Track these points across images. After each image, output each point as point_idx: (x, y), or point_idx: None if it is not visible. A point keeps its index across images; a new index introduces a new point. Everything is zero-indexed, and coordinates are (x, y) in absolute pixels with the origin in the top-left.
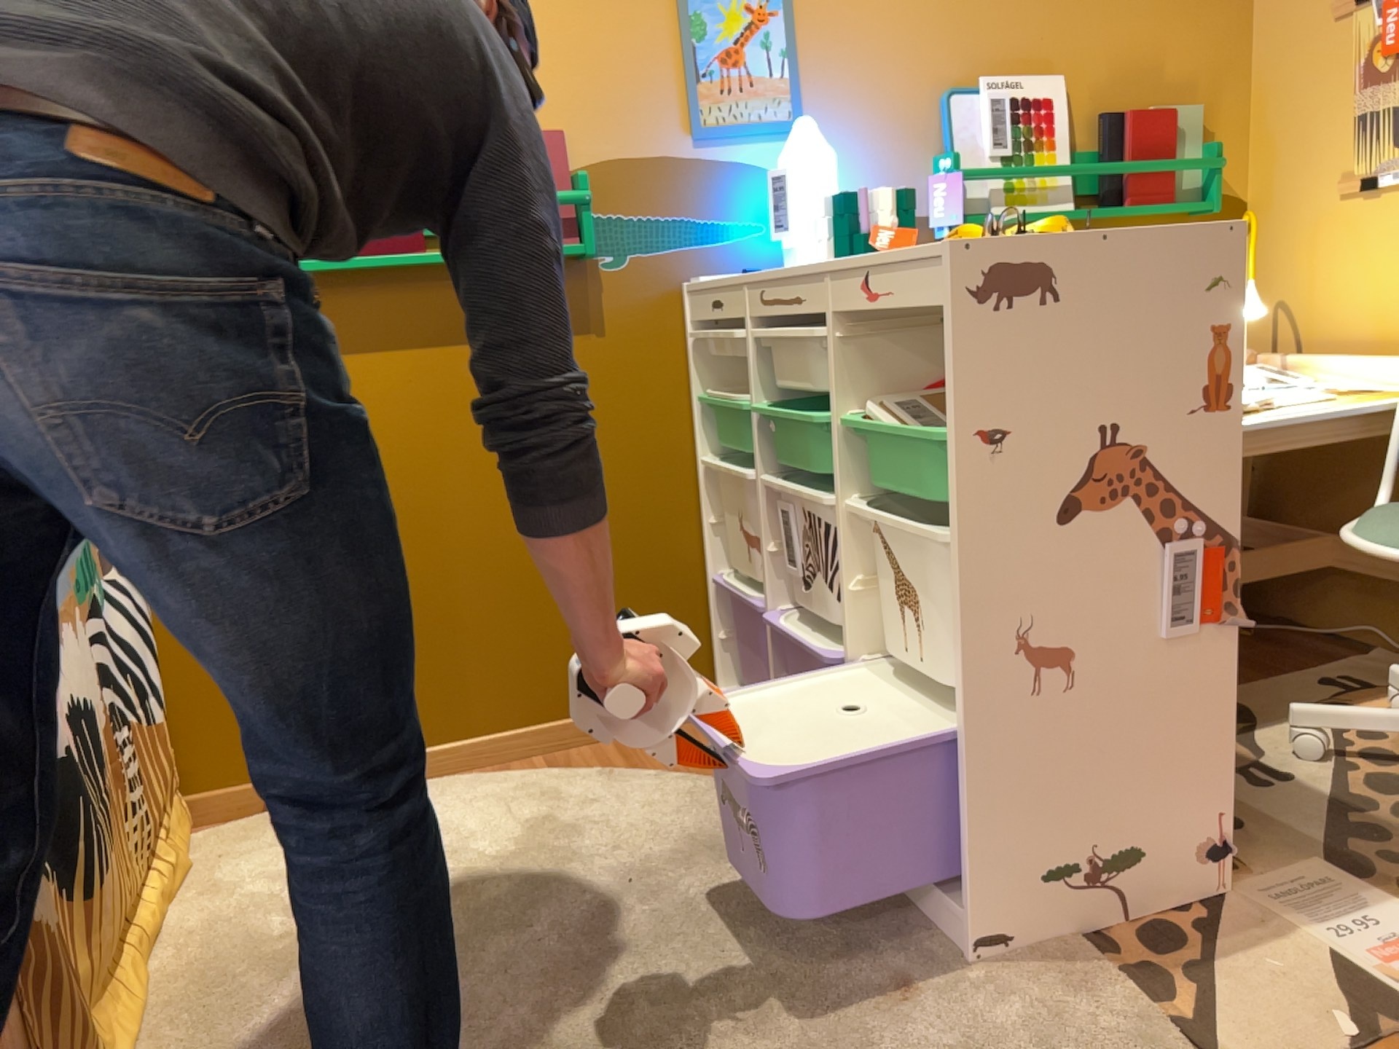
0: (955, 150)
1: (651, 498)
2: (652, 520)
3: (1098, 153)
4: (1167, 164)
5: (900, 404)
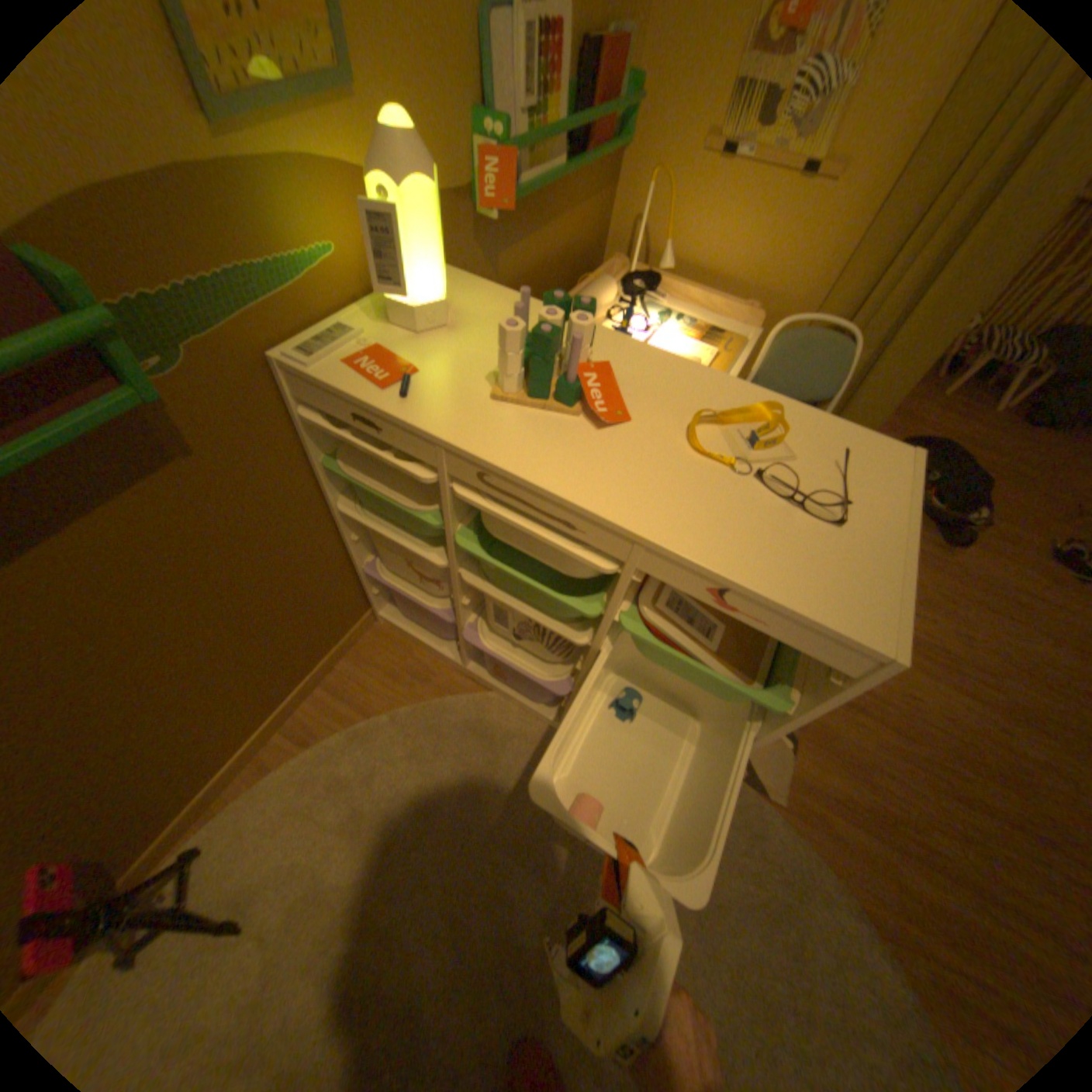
0: (496, 98)
1: (297, 550)
2: (304, 563)
3: (580, 85)
4: (623, 105)
5: (670, 604)
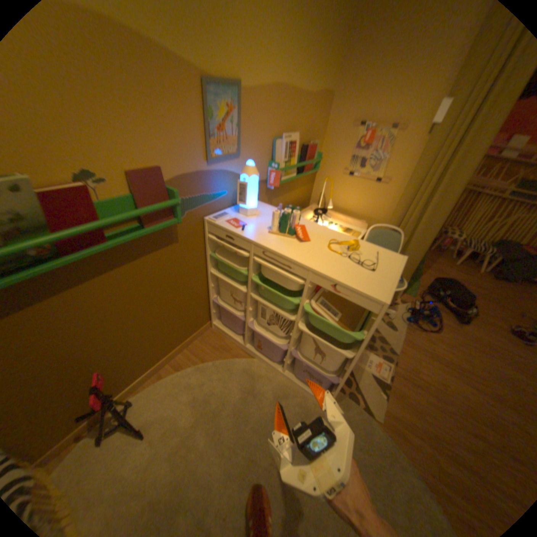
0: (275, 159)
1: (194, 285)
2: (195, 291)
3: (301, 156)
4: (314, 161)
5: (322, 301)
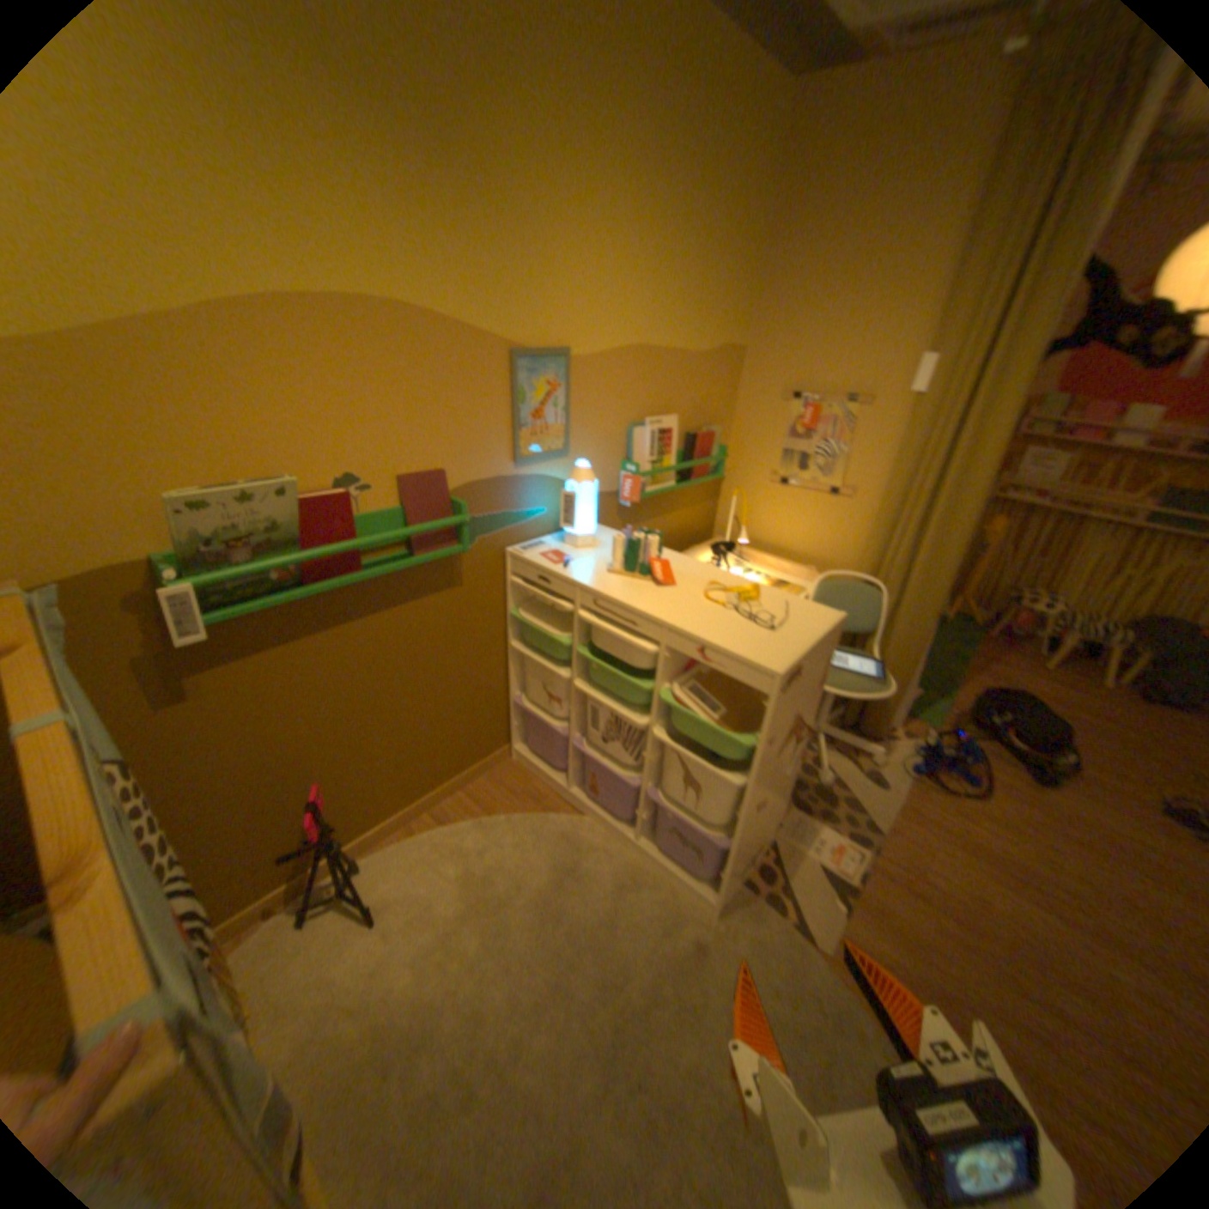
0: (632, 457)
1: (482, 665)
2: (483, 676)
3: (683, 451)
4: (710, 459)
5: (692, 685)
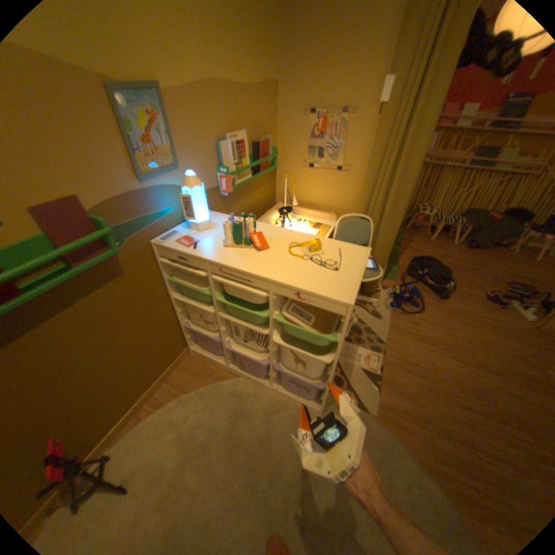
0: (223, 163)
1: (157, 314)
2: (160, 320)
3: (253, 155)
4: (269, 158)
5: (292, 310)
